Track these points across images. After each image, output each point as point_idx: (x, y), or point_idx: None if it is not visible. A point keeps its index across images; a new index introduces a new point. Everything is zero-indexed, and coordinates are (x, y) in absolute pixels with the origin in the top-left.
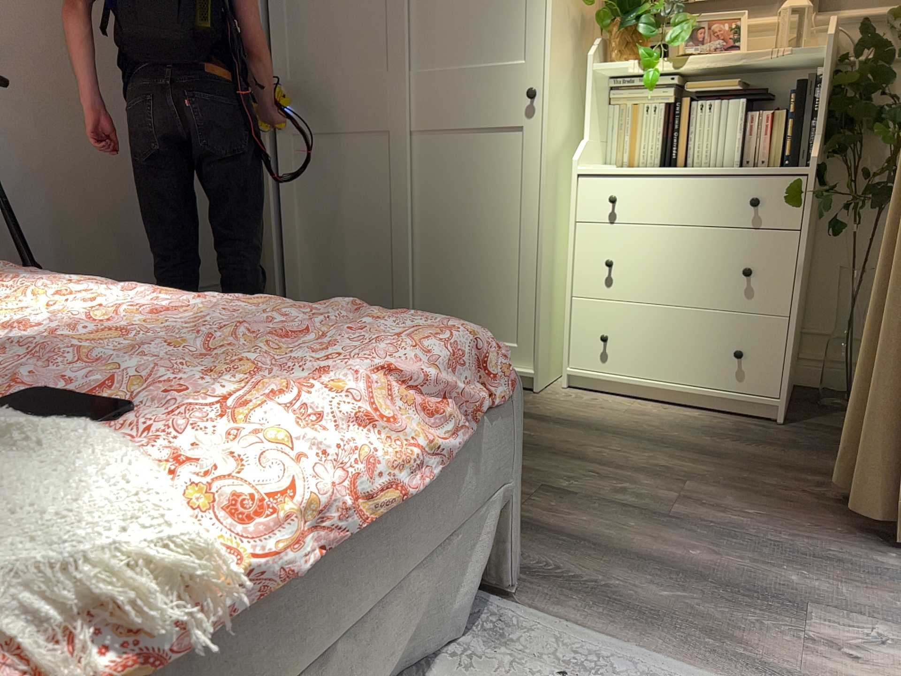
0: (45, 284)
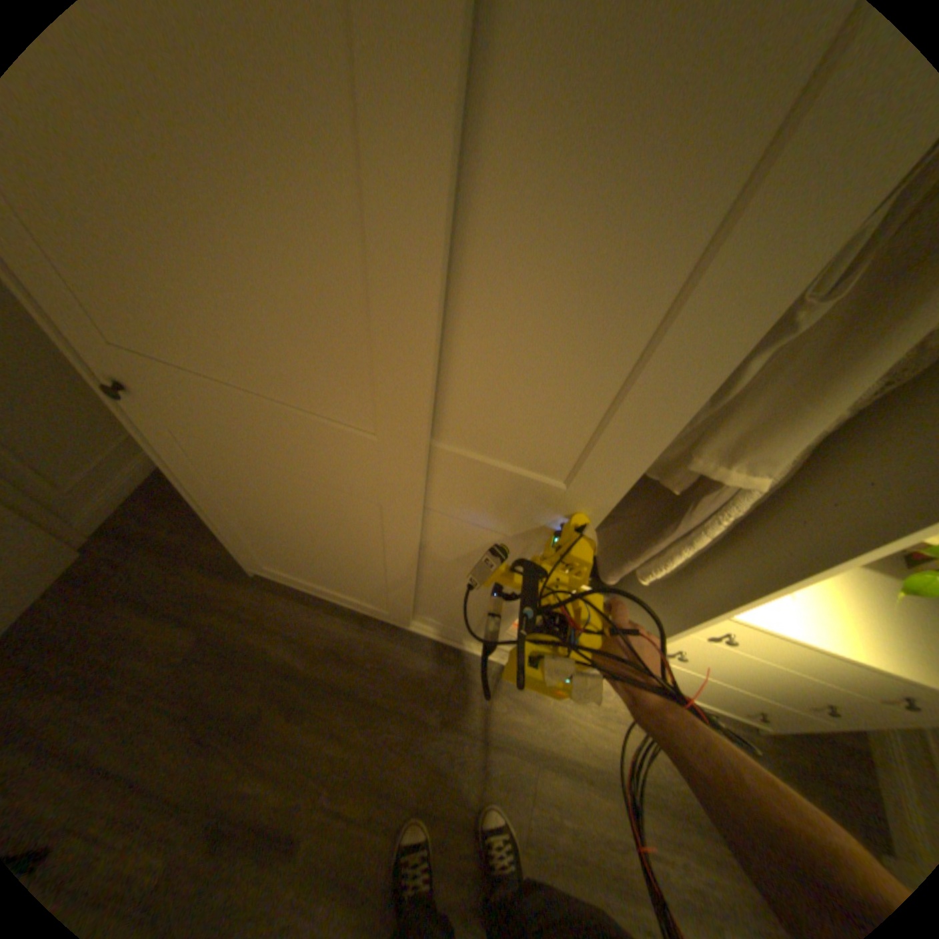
0: None
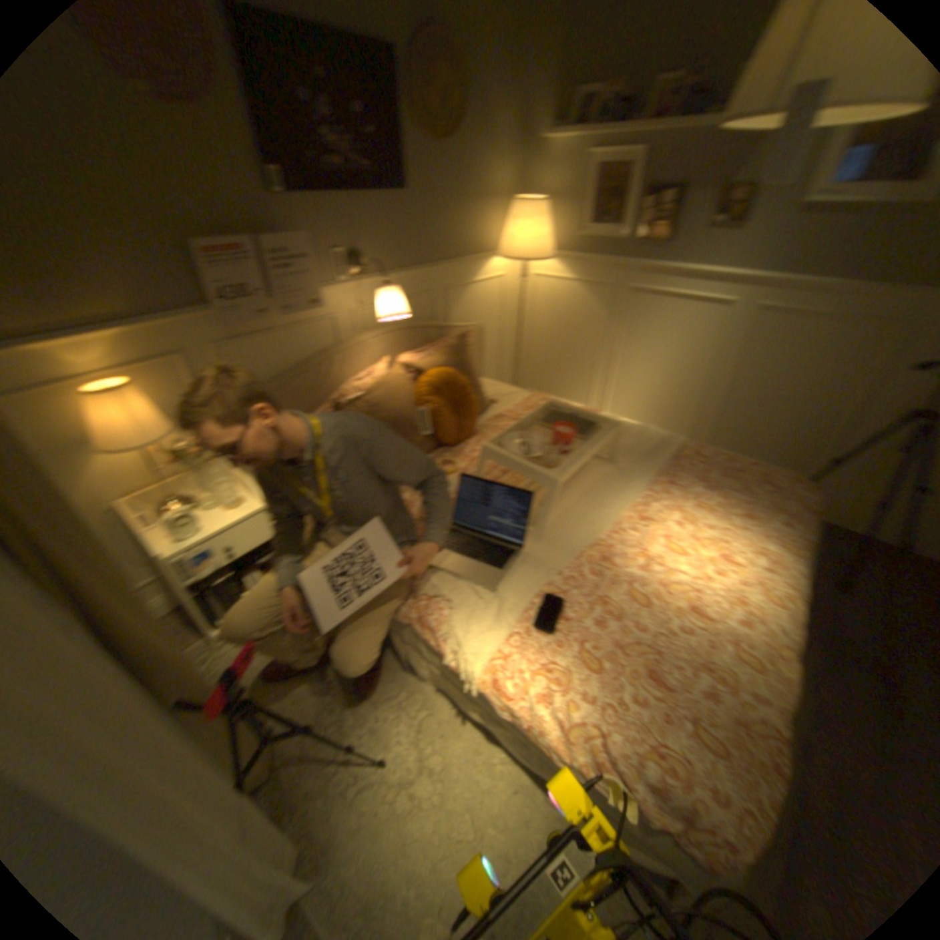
0: (762, 541)
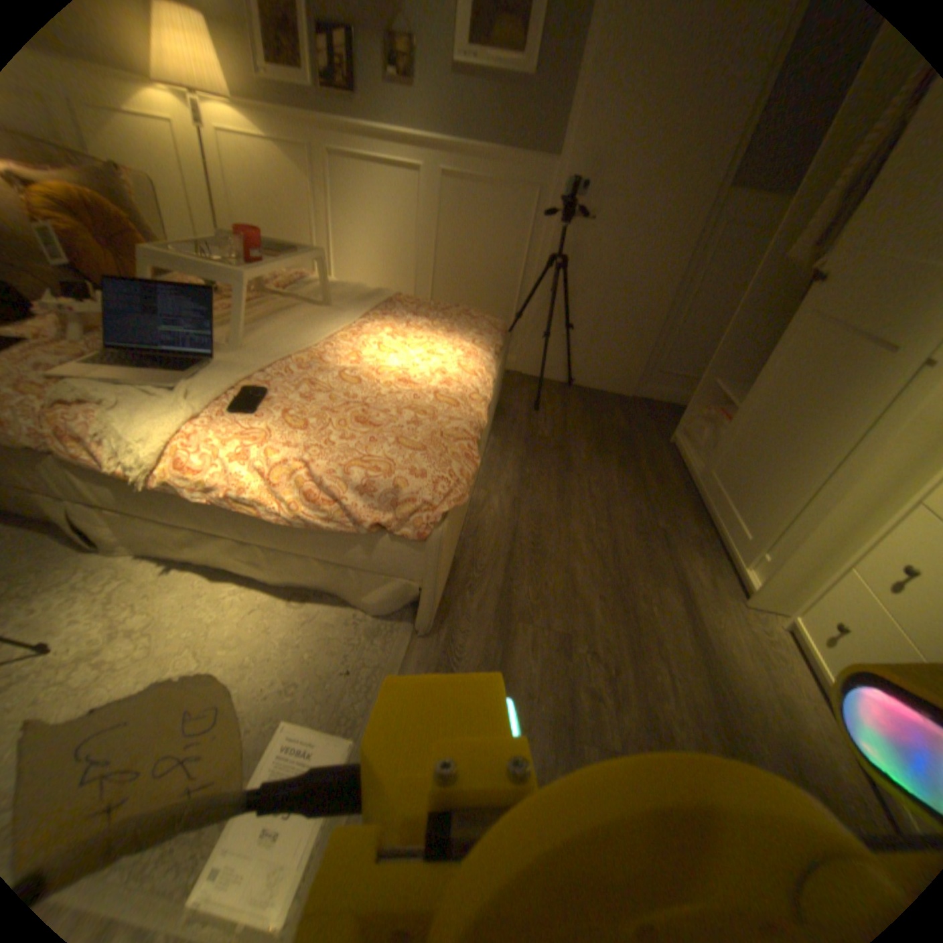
0: (457, 340)
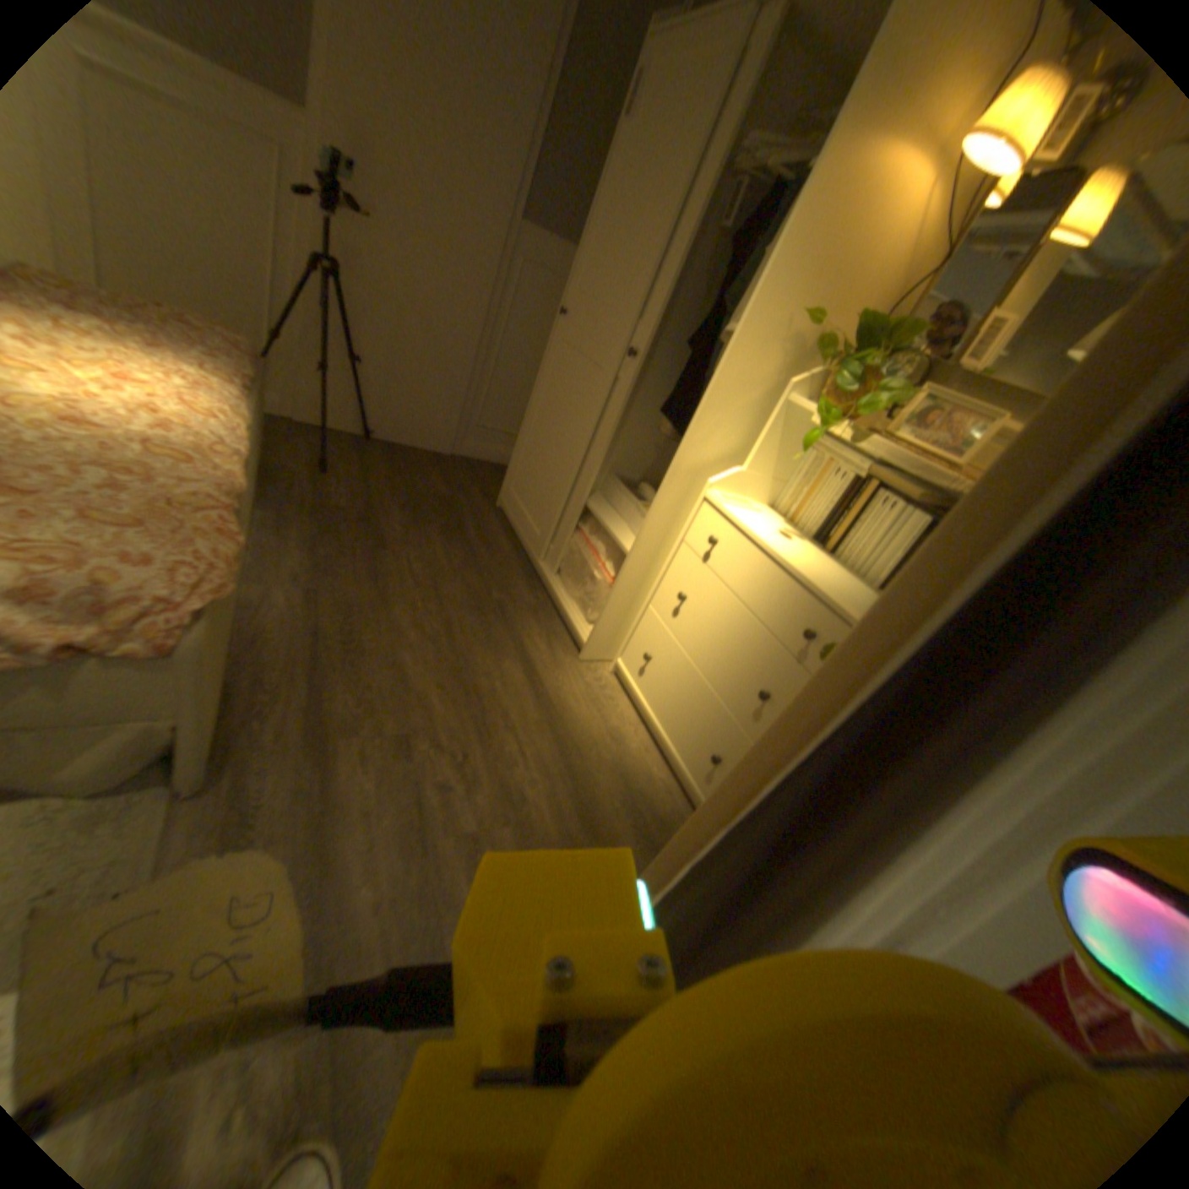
0: (173, 362)
